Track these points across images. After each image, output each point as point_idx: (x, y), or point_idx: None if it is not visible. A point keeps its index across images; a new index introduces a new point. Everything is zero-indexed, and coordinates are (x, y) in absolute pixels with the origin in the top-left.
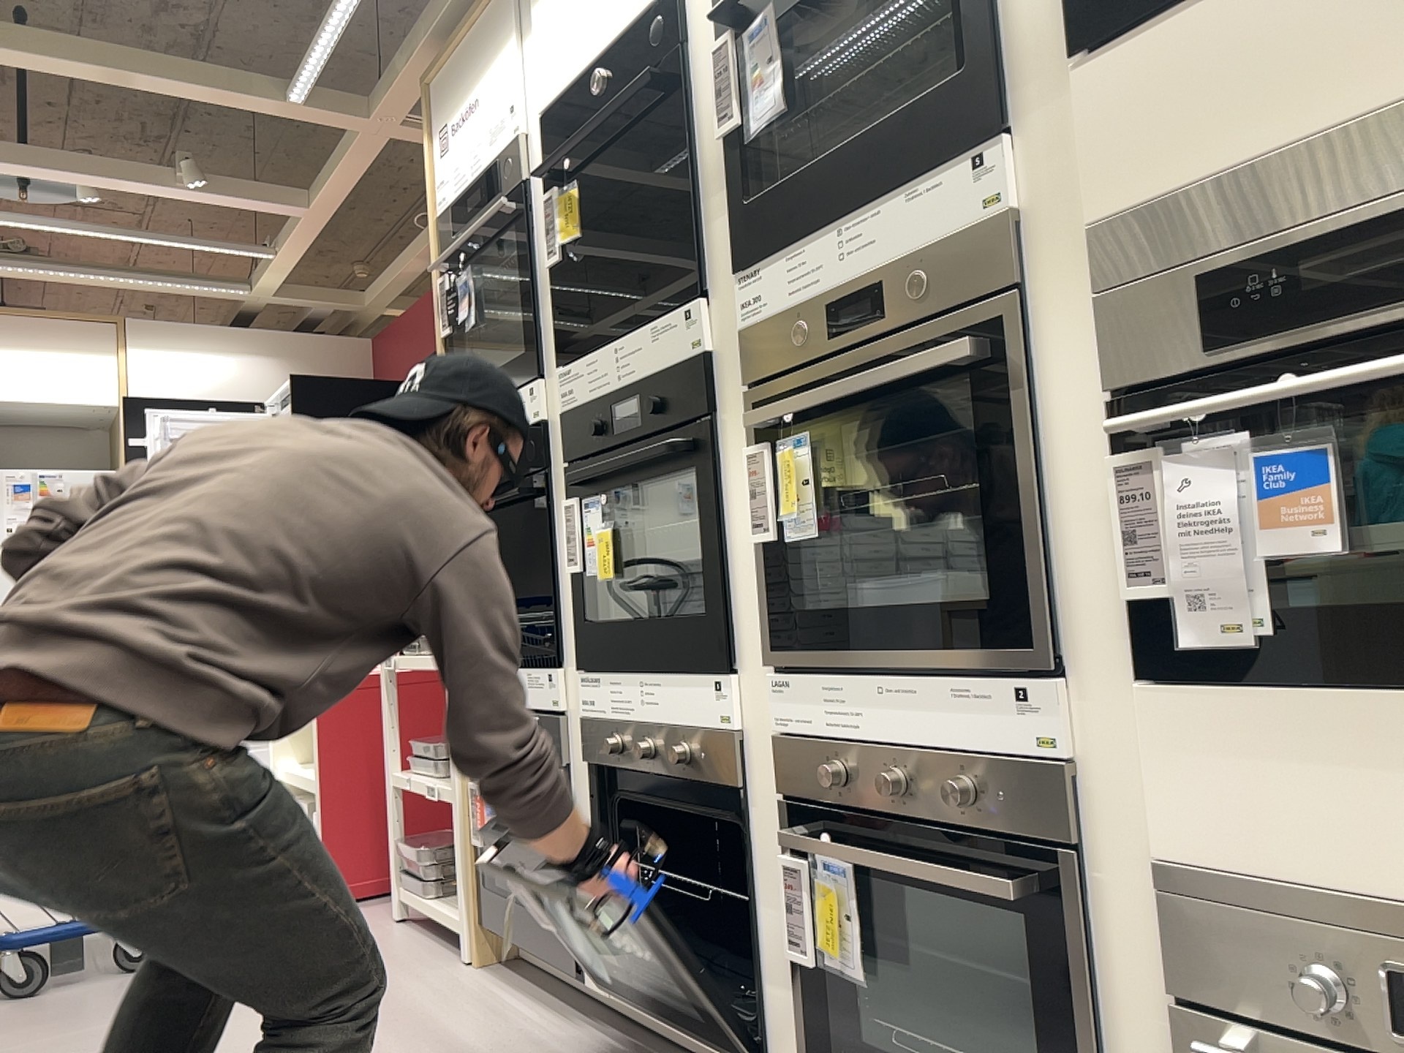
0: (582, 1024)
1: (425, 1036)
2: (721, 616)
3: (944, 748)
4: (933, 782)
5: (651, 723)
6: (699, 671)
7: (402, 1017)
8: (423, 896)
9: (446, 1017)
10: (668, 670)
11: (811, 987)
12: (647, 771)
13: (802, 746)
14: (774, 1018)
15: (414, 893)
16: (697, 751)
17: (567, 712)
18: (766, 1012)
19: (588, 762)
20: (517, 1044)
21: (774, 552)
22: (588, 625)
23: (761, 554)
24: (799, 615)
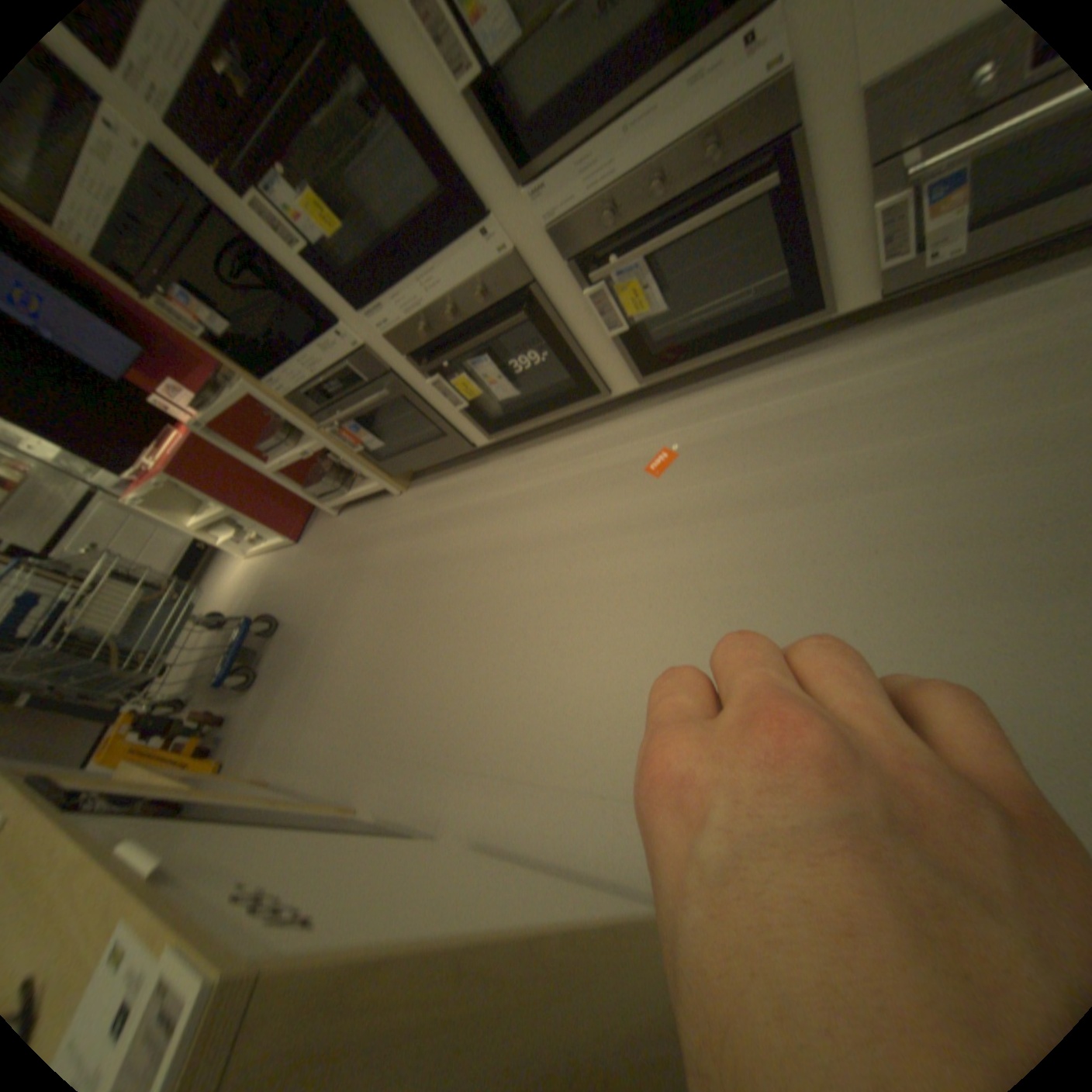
0: (486, 459)
1: (439, 521)
2: (458, 175)
3: (687, 128)
4: (685, 158)
5: (443, 292)
6: (461, 231)
7: (416, 527)
8: (335, 497)
9: (432, 510)
10: (435, 250)
11: (624, 338)
12: (456, 322)
13: (572, 214)
14: (604, 368)
15: (329, 500)
16: (489, 281)
17: (368, 339)
18: (597, 370)
19: (408, 351)
20: (478, 487)
21: (482, 81)
22: (344, 273)
23: (467, 95)
24: (530, 119)
